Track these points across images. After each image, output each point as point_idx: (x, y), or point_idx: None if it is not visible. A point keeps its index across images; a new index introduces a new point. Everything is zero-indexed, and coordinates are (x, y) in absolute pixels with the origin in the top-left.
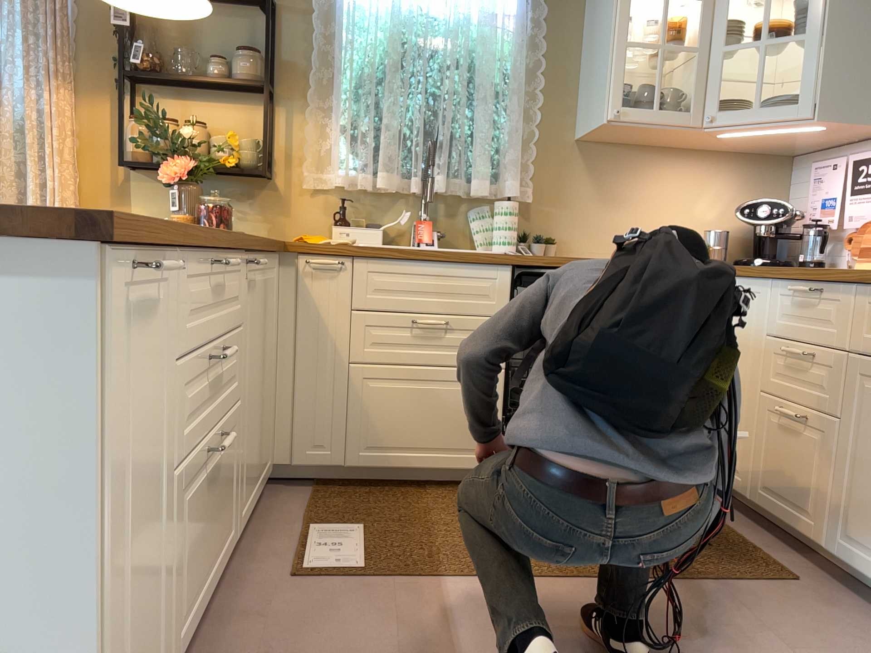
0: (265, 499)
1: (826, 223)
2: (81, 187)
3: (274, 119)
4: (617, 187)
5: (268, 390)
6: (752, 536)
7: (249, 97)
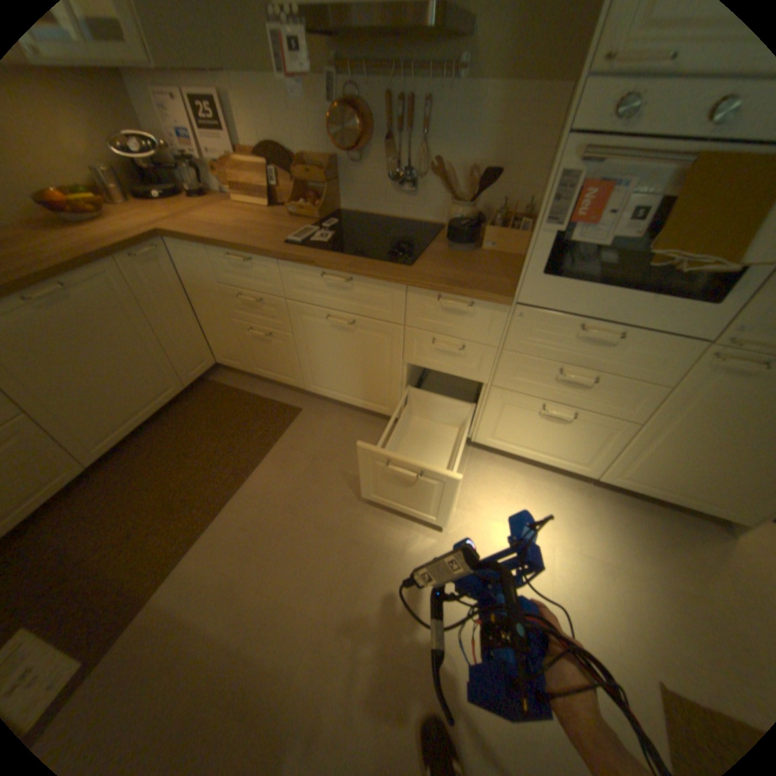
0: None
1: (186, 154)
2: None
3: None
4: None
5: None
6: (260, 391)
7: None
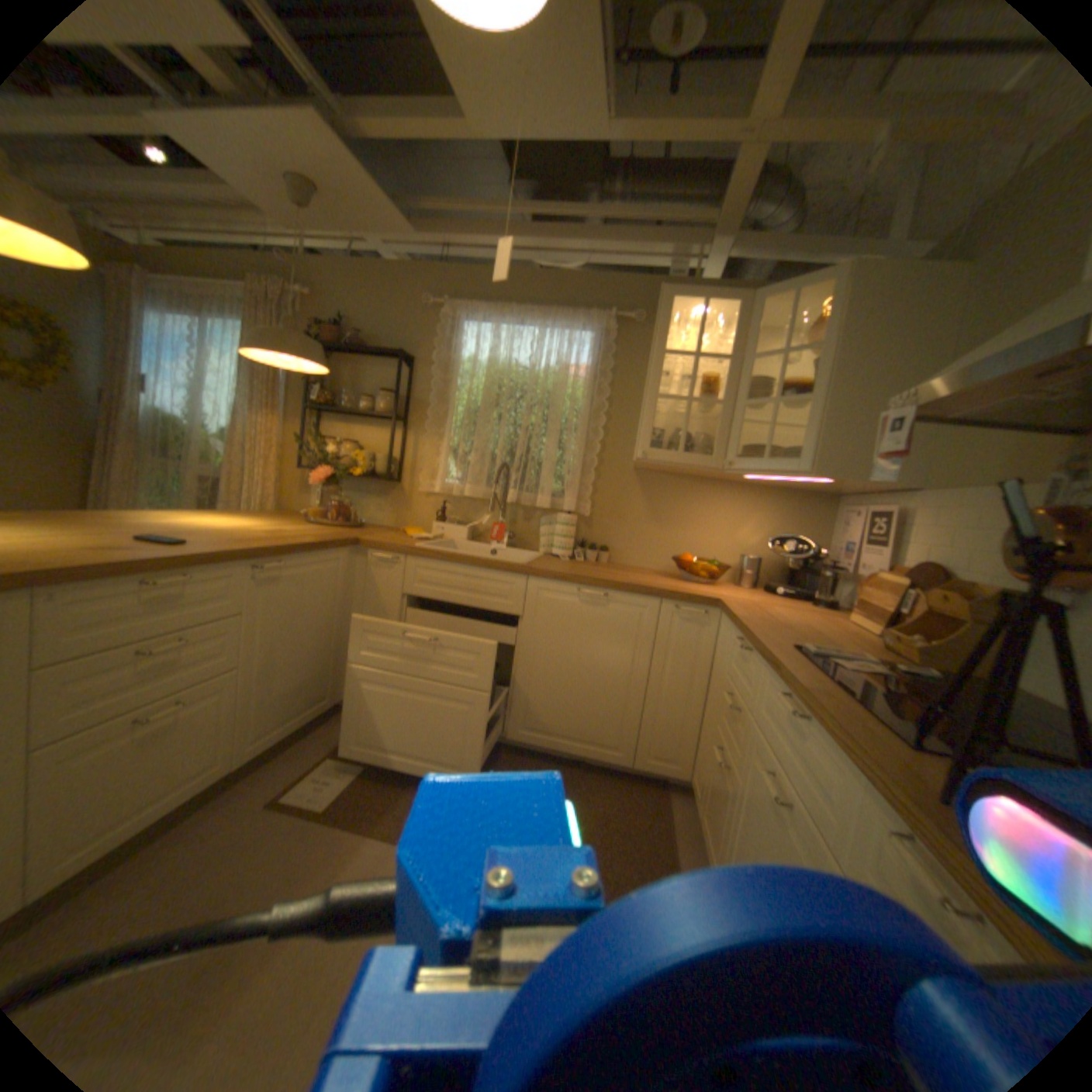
0: (325, 726)
1: (845, 567)
2: (281, 480)
3: (405, 440)
4: (666, 511)
5: (324, 649)
6: (690, 858)
7: (390, 423)
